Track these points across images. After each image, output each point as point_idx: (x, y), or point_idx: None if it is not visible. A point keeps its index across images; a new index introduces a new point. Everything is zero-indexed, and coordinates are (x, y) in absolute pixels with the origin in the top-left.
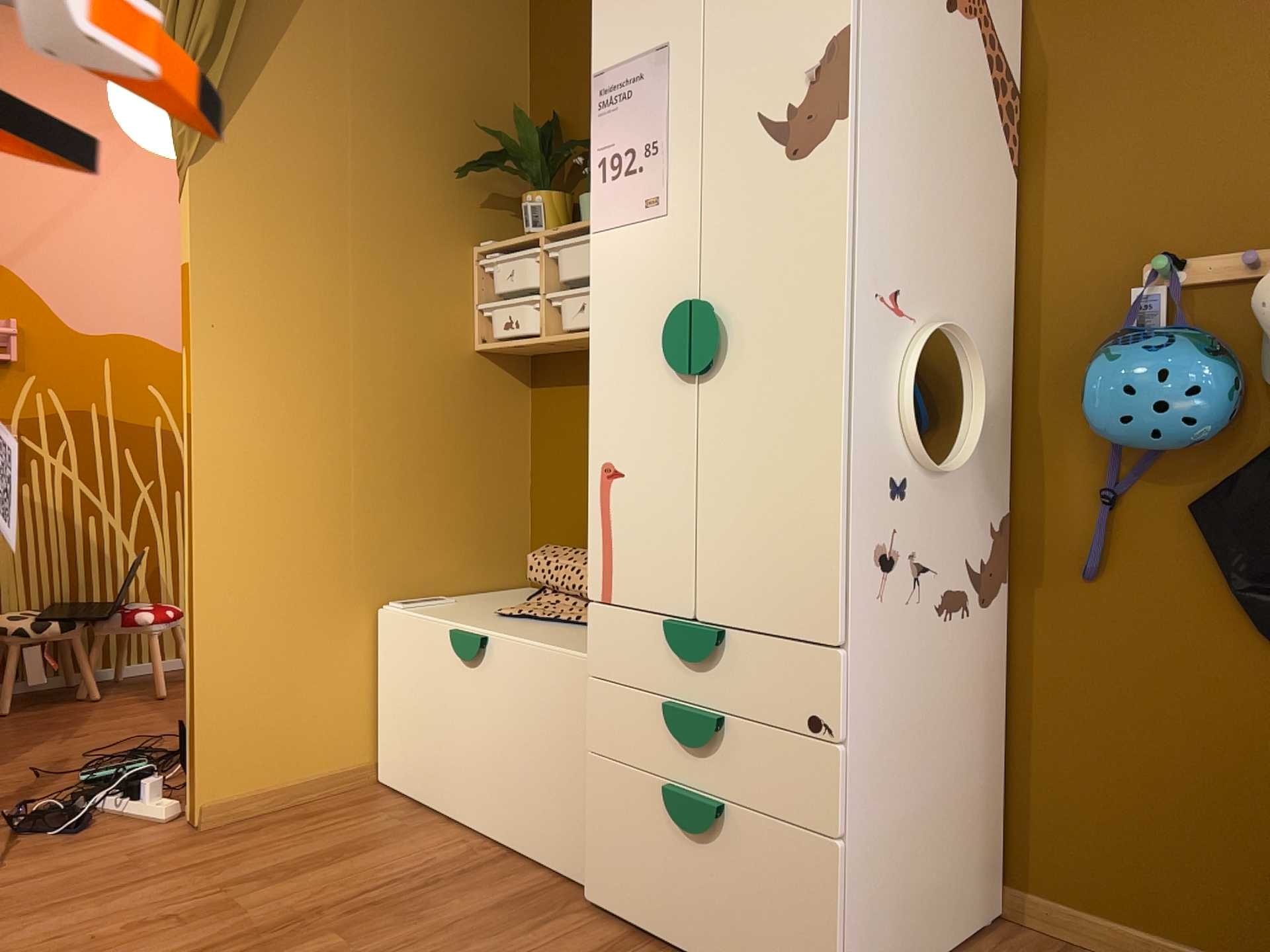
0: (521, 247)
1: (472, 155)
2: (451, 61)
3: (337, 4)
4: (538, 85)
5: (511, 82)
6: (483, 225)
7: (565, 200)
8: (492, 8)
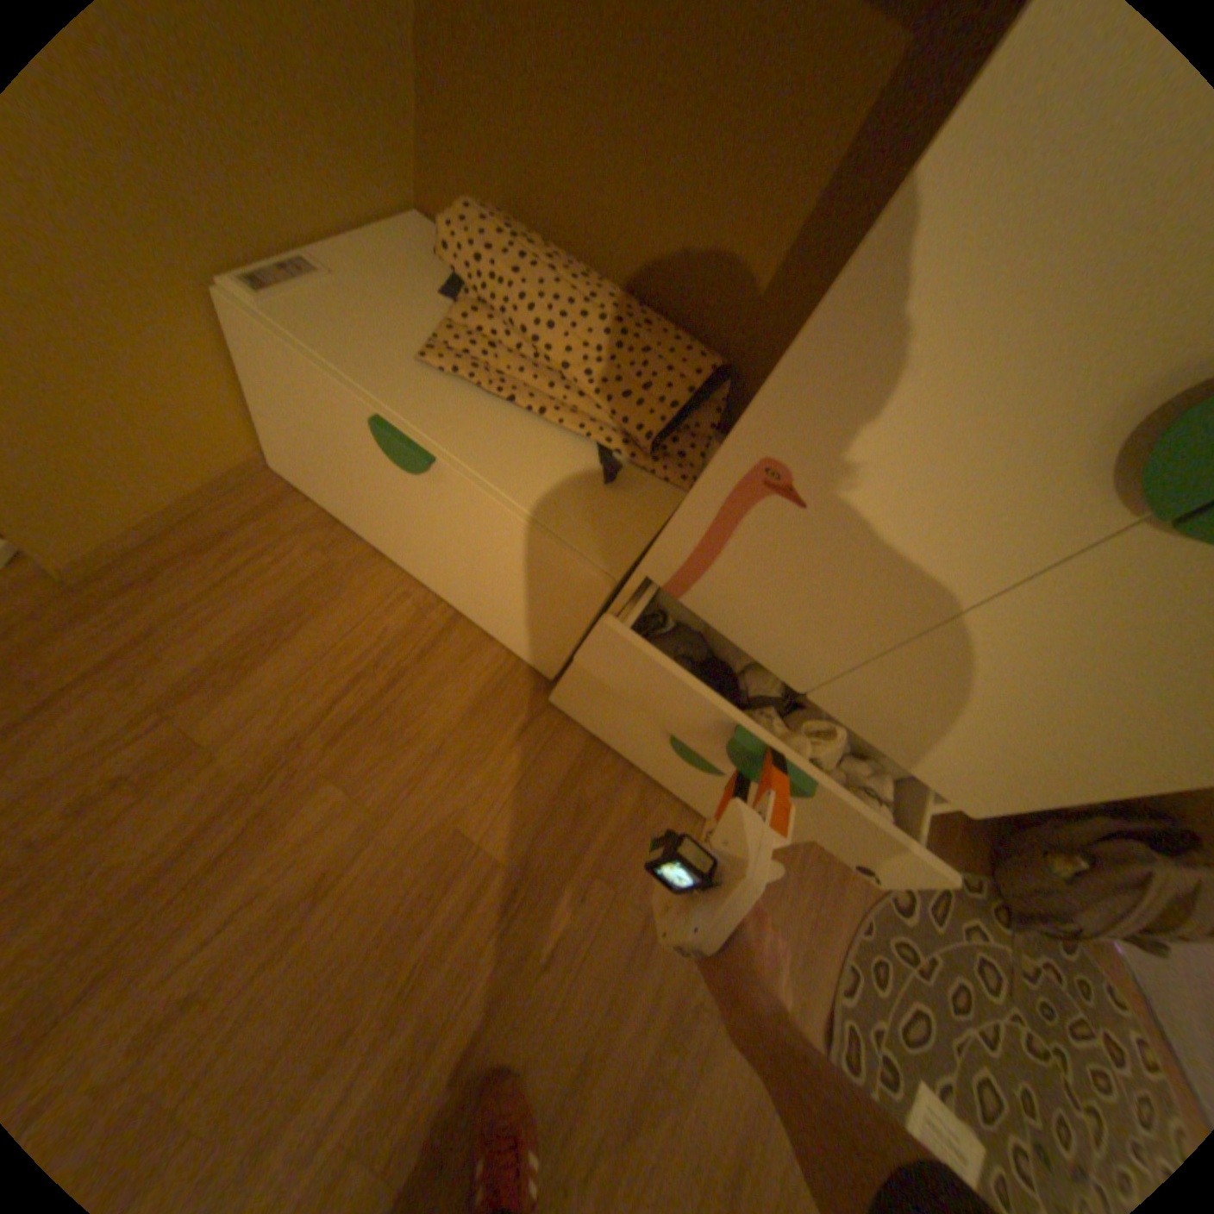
0: None
1: None
2: None
3: None
4: None
5: None
6: None
7: None
8: None
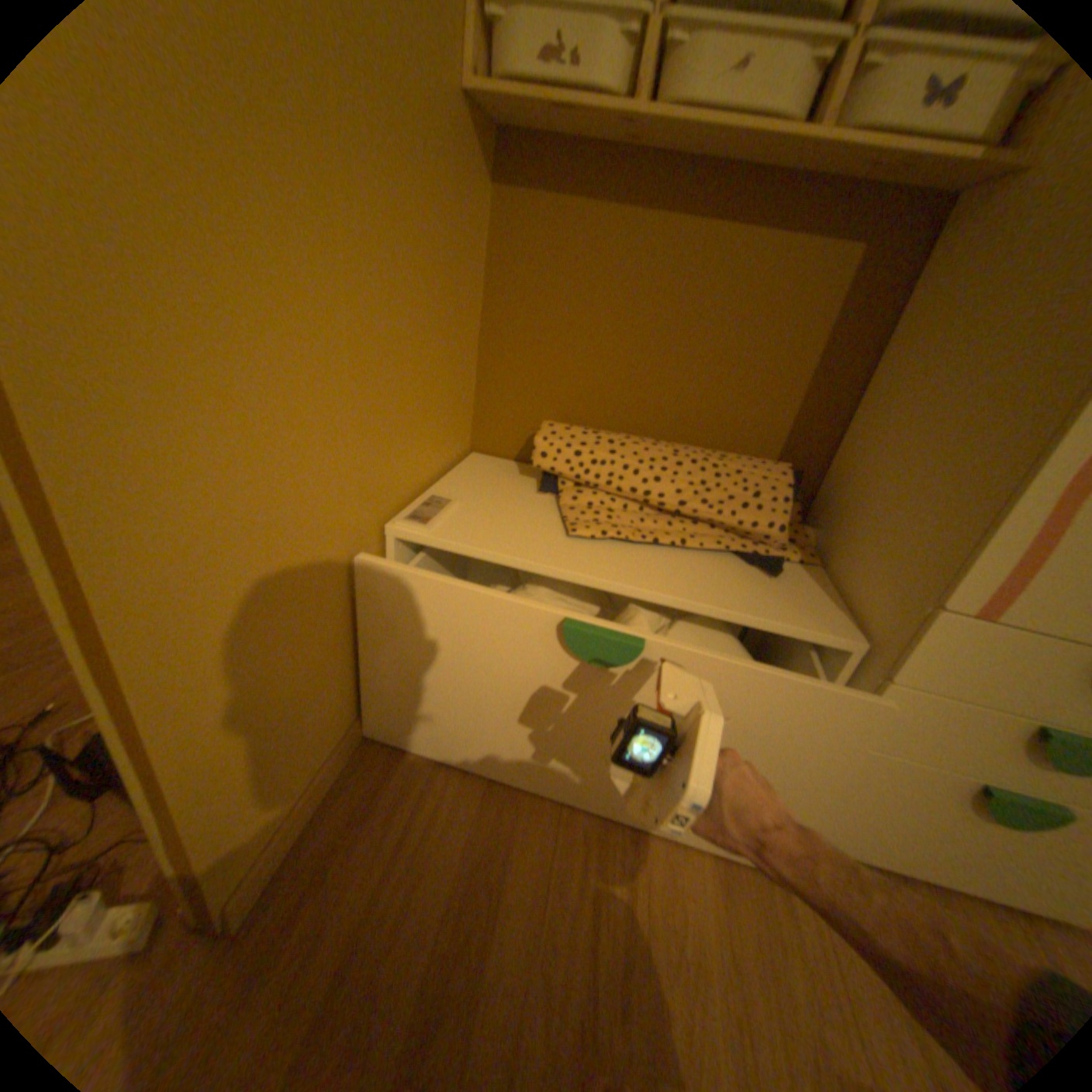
0: None
1: None
2: None
3: None
4: None
5: None
6: None
7: None
8: None
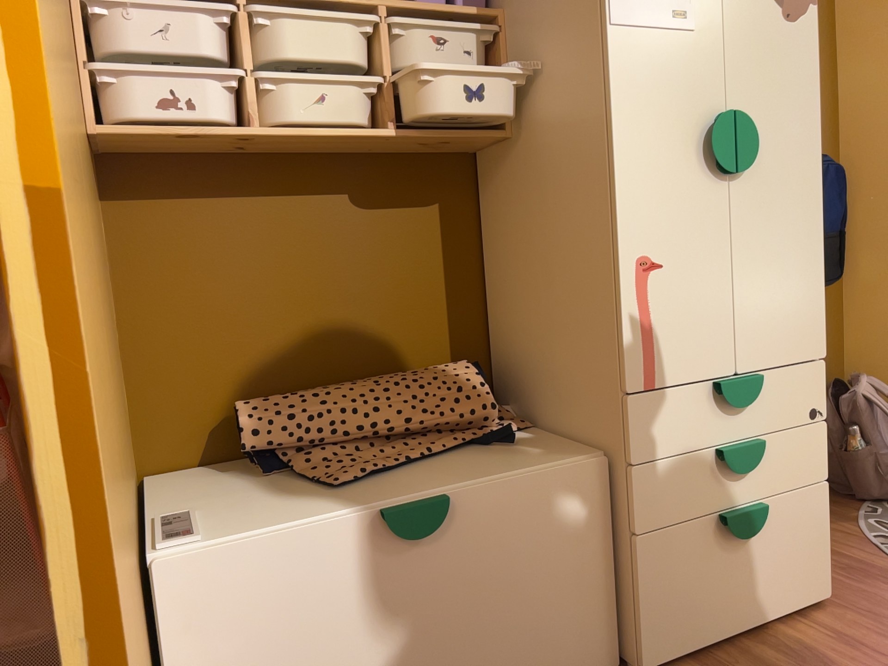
0: None
1: None
2: None
3: None
4: None
5: None
6: None
7: None
8: None
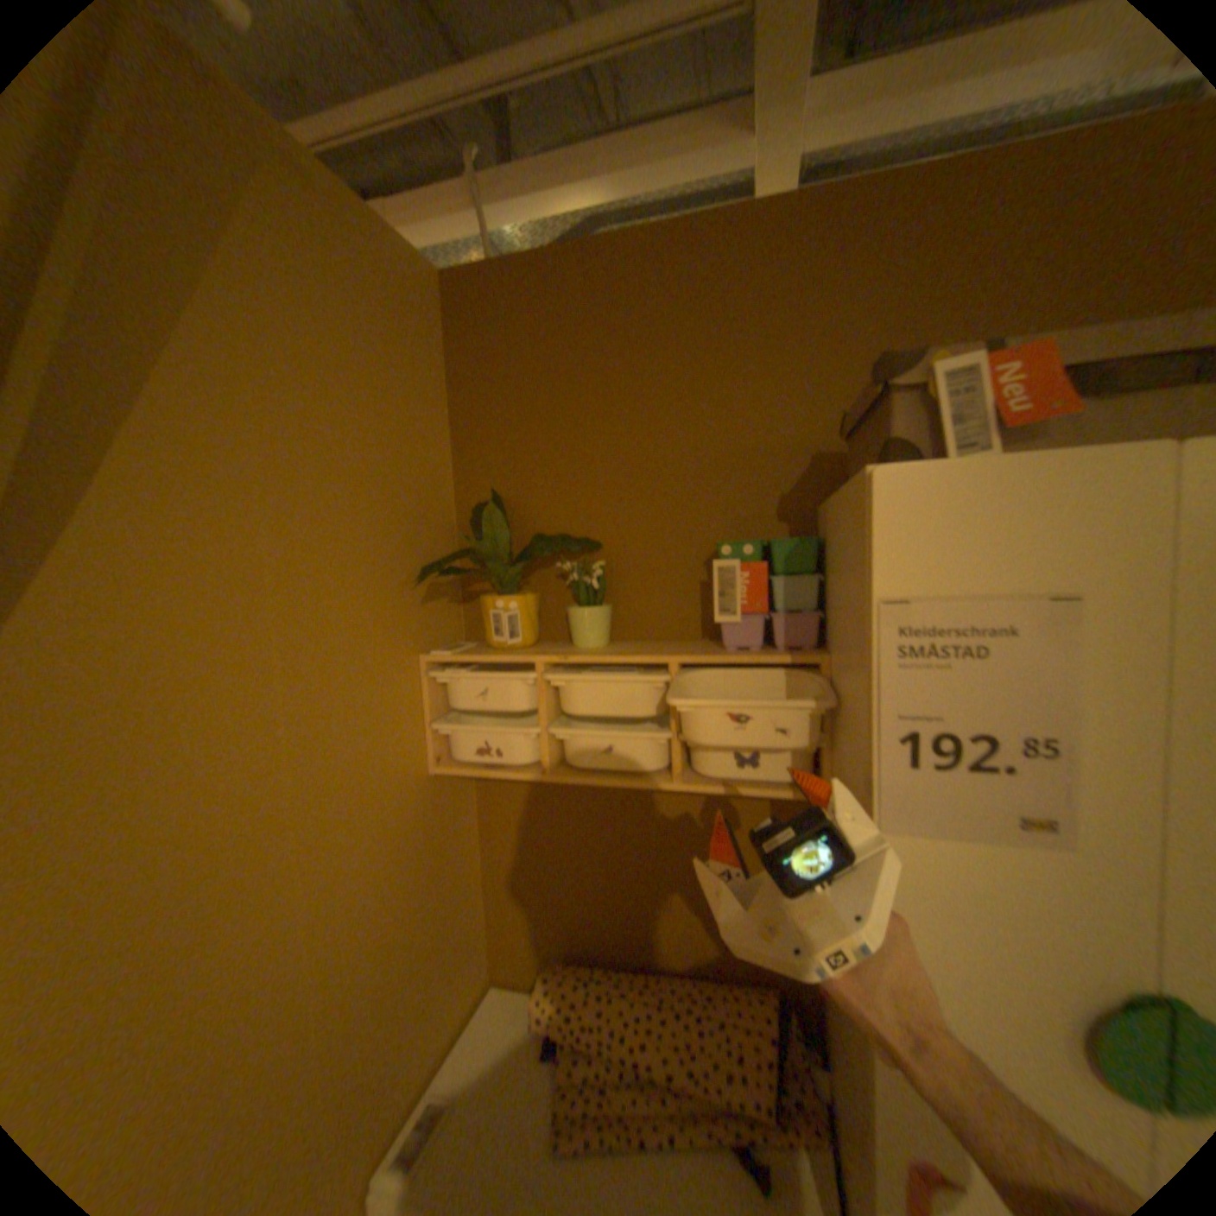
0: (509, 668)
1: (409, 541)
2: (380, 427)
3: (224, 342)
4: (464, 450)
5: (436, 447)
6: (426, 623)
7: (538, 600)
8: (413, 357)
